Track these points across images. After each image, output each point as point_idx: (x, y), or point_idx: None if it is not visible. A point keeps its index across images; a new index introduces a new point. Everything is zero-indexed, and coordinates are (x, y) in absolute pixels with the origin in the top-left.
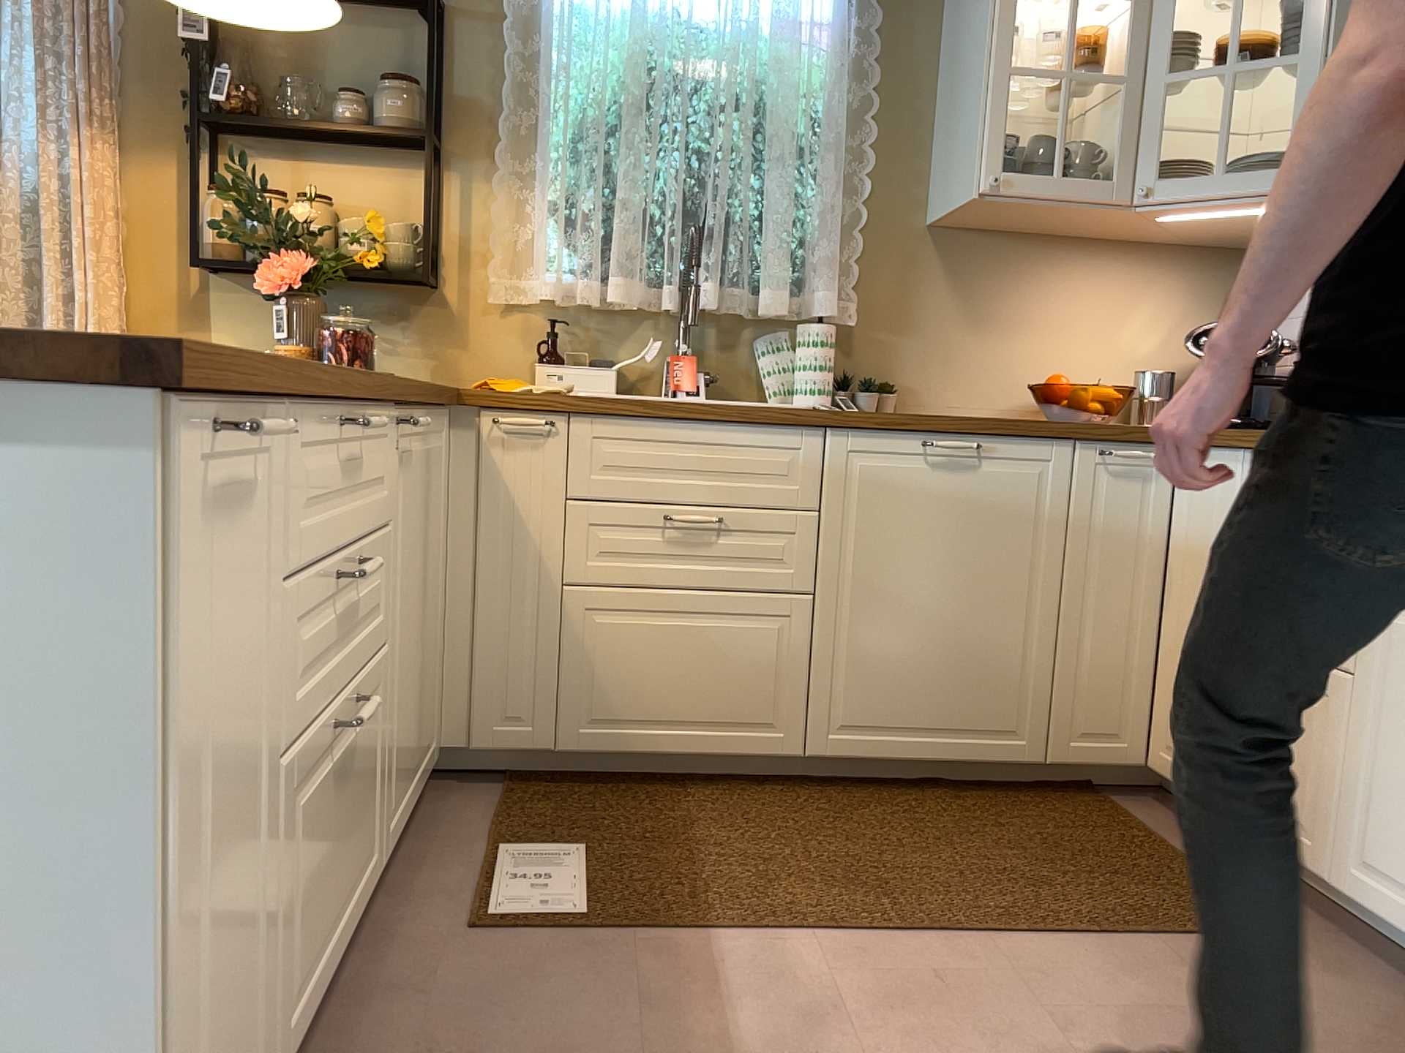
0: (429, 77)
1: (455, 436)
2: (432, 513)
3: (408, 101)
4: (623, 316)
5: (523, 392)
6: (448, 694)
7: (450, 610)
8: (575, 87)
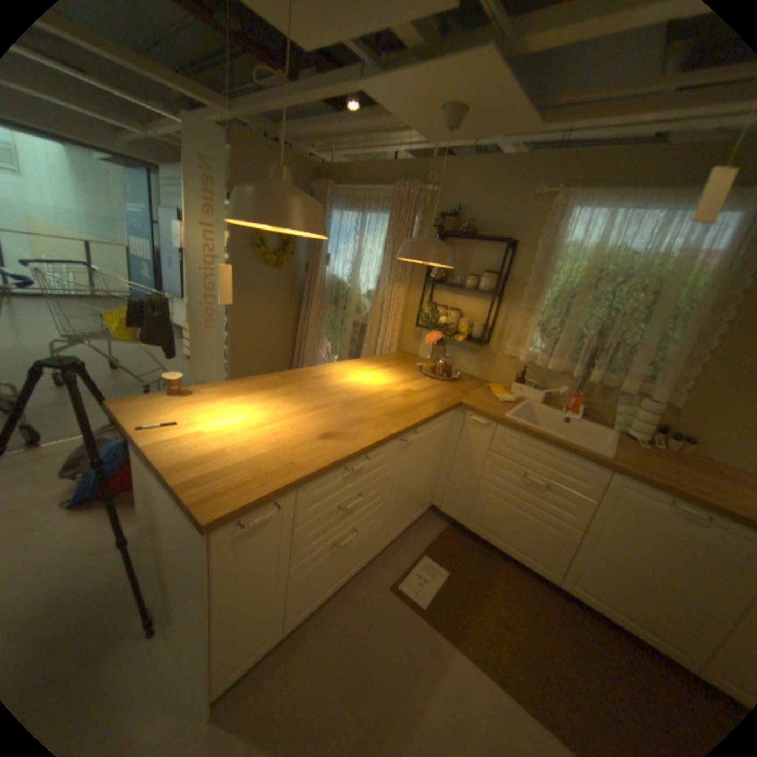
0: (504, 267)
1: (459, 415)
2: (433, 447)
3: (490, 280)
4: (558, 370)
5: (487, 407)
6: (438, 491)
7: (445, 467)
8: (563, 275)
